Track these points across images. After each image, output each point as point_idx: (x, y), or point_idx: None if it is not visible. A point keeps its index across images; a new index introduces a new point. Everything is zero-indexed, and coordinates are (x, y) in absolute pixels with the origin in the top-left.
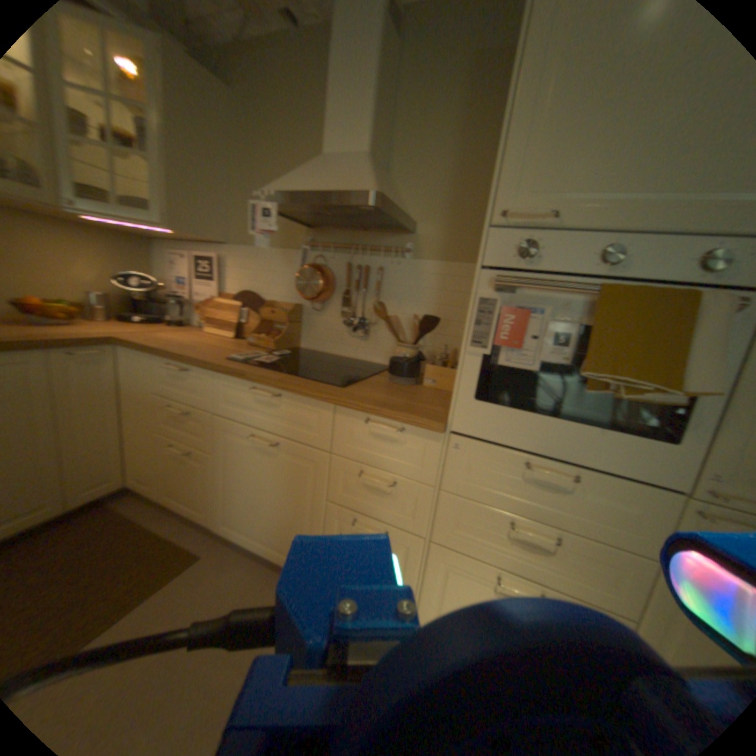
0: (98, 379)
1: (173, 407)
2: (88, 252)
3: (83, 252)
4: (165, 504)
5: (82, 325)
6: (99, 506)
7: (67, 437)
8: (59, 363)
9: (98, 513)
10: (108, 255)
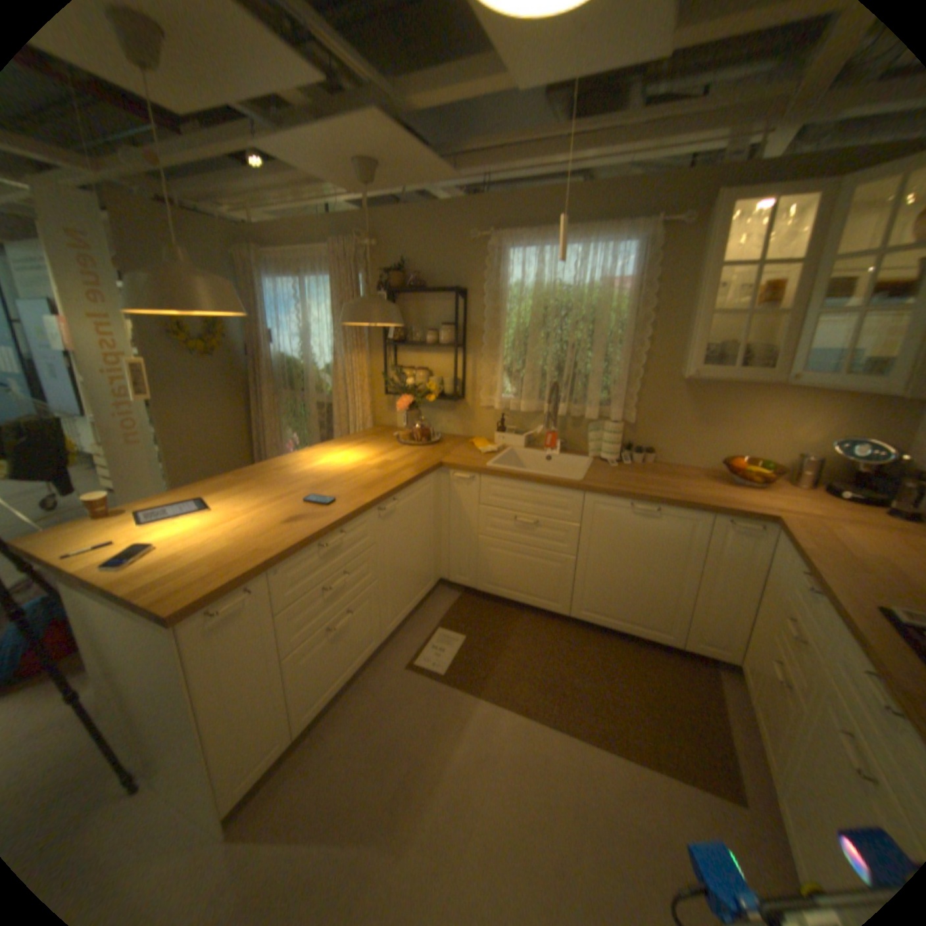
0: (759, 556)
1: (802, 627)
2: (833, 412)
3: (827, 412)
4: (761, 723)
5: (782, 493)
6: (720, 670)
7: (712, 593)
8: (728, 530)
9: (714, 675)
10: (859, 414)
